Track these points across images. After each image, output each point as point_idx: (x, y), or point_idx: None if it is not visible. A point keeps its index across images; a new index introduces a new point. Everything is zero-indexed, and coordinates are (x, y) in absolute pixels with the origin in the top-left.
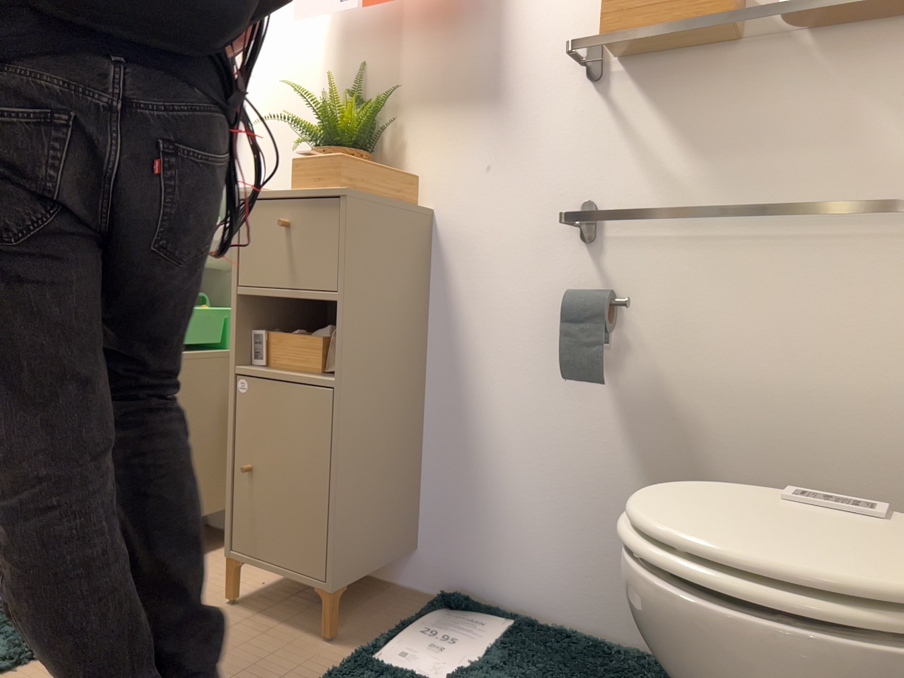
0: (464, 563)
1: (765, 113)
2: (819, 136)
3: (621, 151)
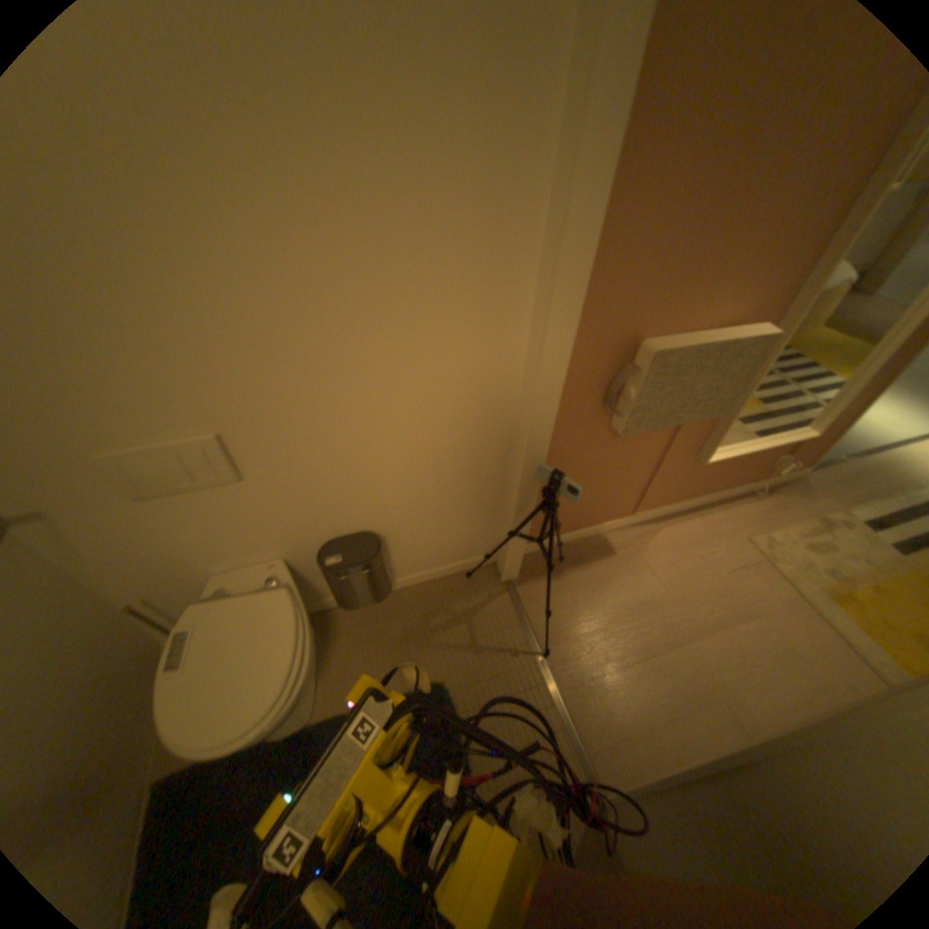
0: None
1: None
2: None
3: None
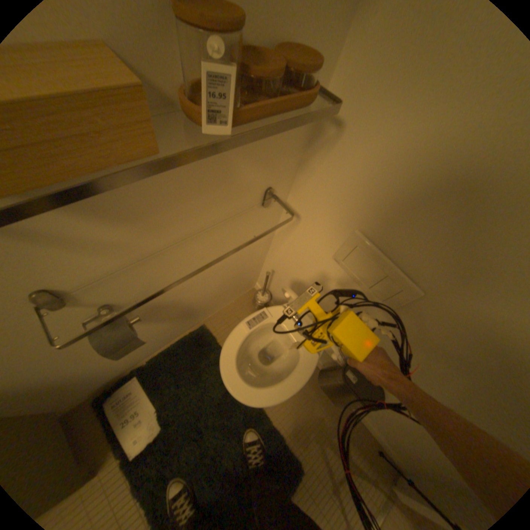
0: (89, 391)
1: (178, 175)
2: (216, 180)
3: (38, 247)
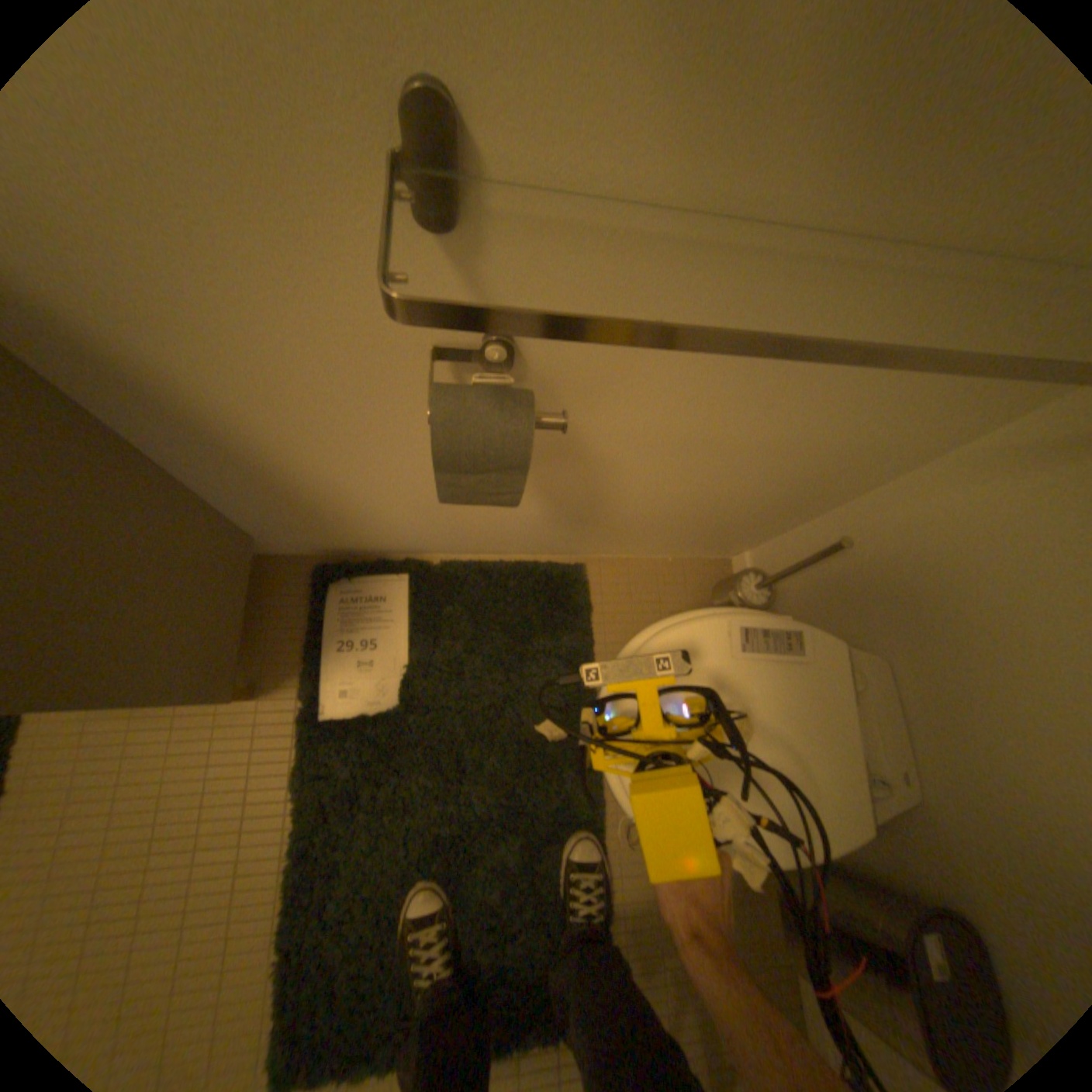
0: (326, 543)
1: None
2: None
3: None
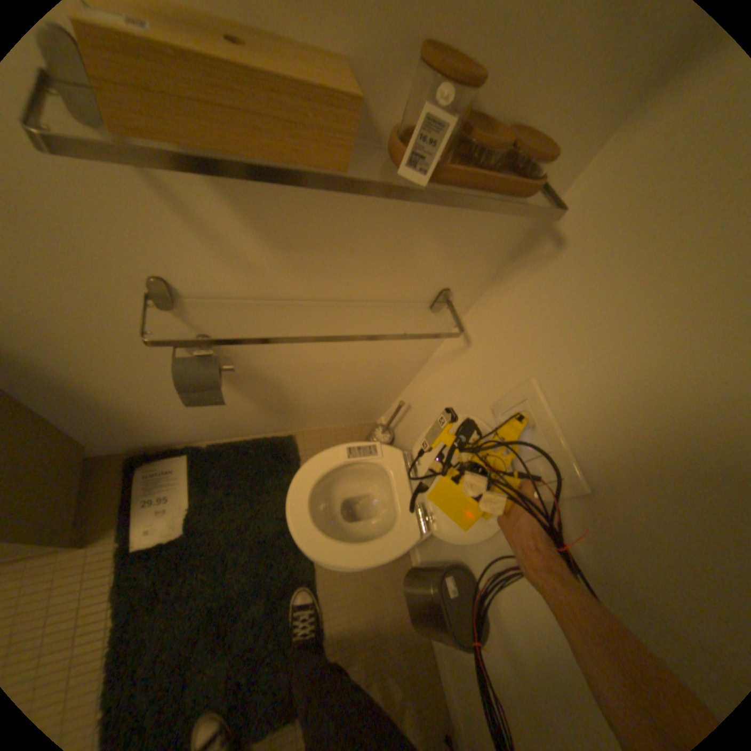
0: (132, 443)
1: (352, 221)
2: (390, 248)
3: (186, 230)
